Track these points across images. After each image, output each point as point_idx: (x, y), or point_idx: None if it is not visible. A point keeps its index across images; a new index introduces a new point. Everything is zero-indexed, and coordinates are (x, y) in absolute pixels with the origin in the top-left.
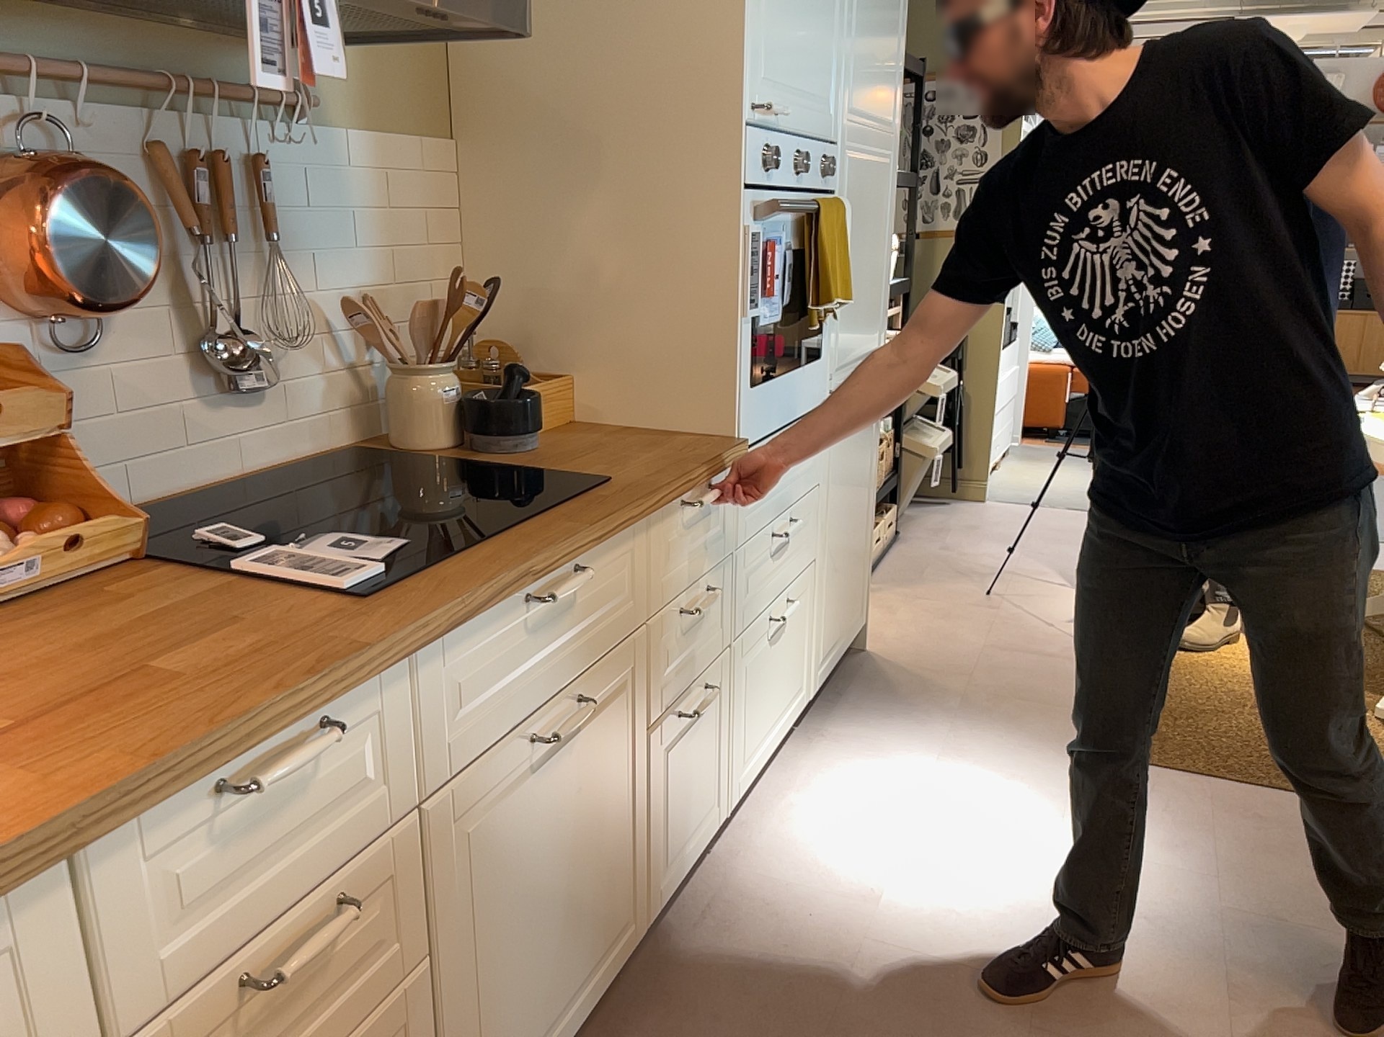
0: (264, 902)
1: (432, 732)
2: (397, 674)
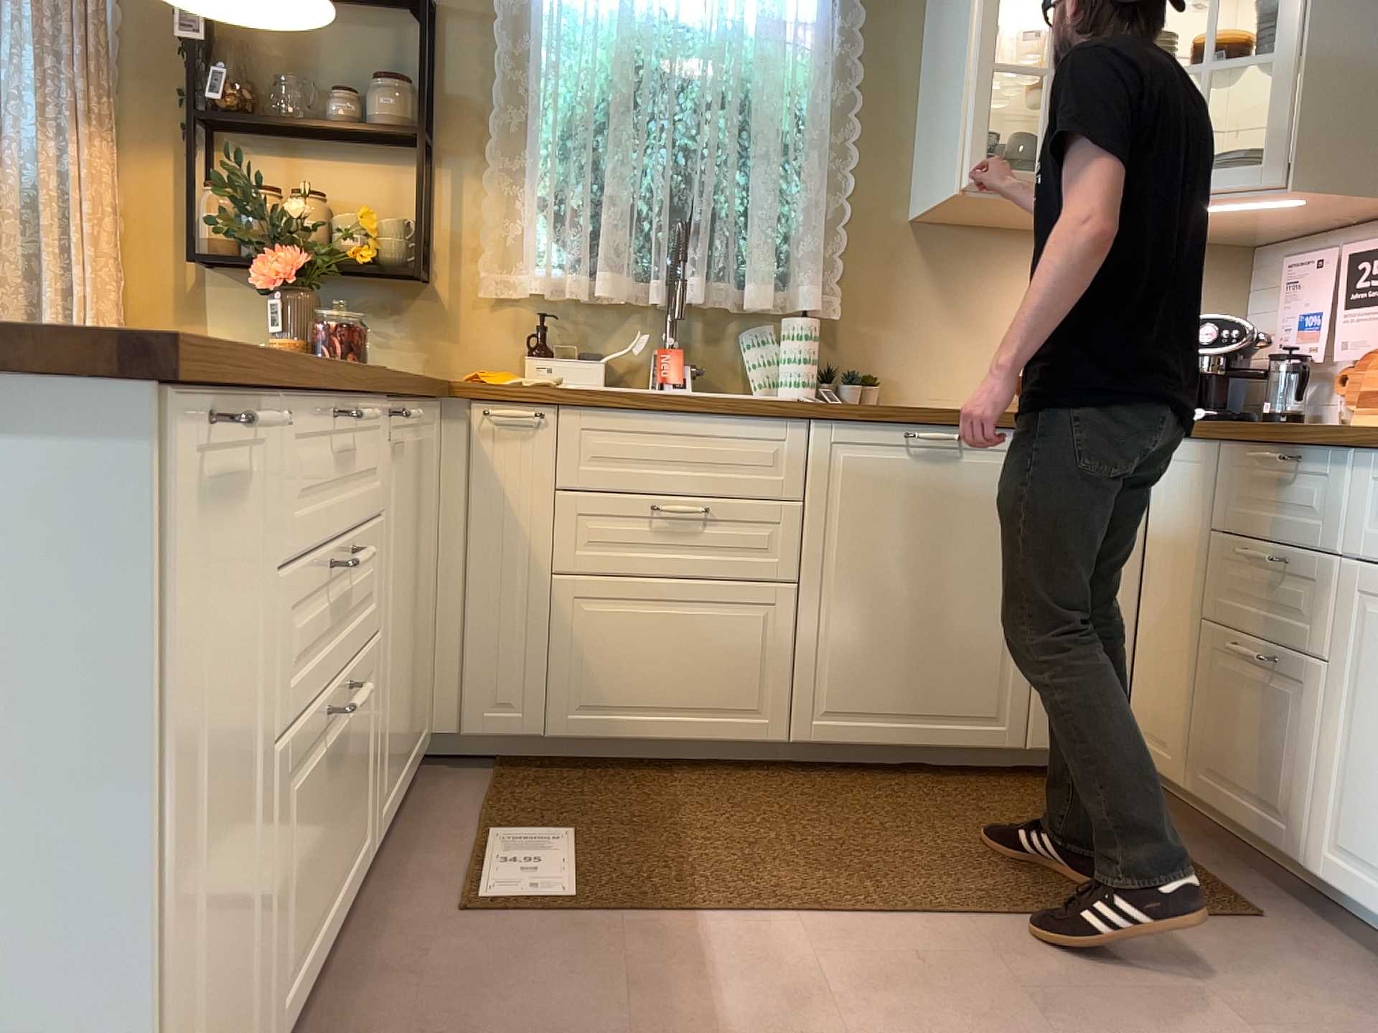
0: (1265, 526)
1: (1362, 518)
2: (1346, 462)
